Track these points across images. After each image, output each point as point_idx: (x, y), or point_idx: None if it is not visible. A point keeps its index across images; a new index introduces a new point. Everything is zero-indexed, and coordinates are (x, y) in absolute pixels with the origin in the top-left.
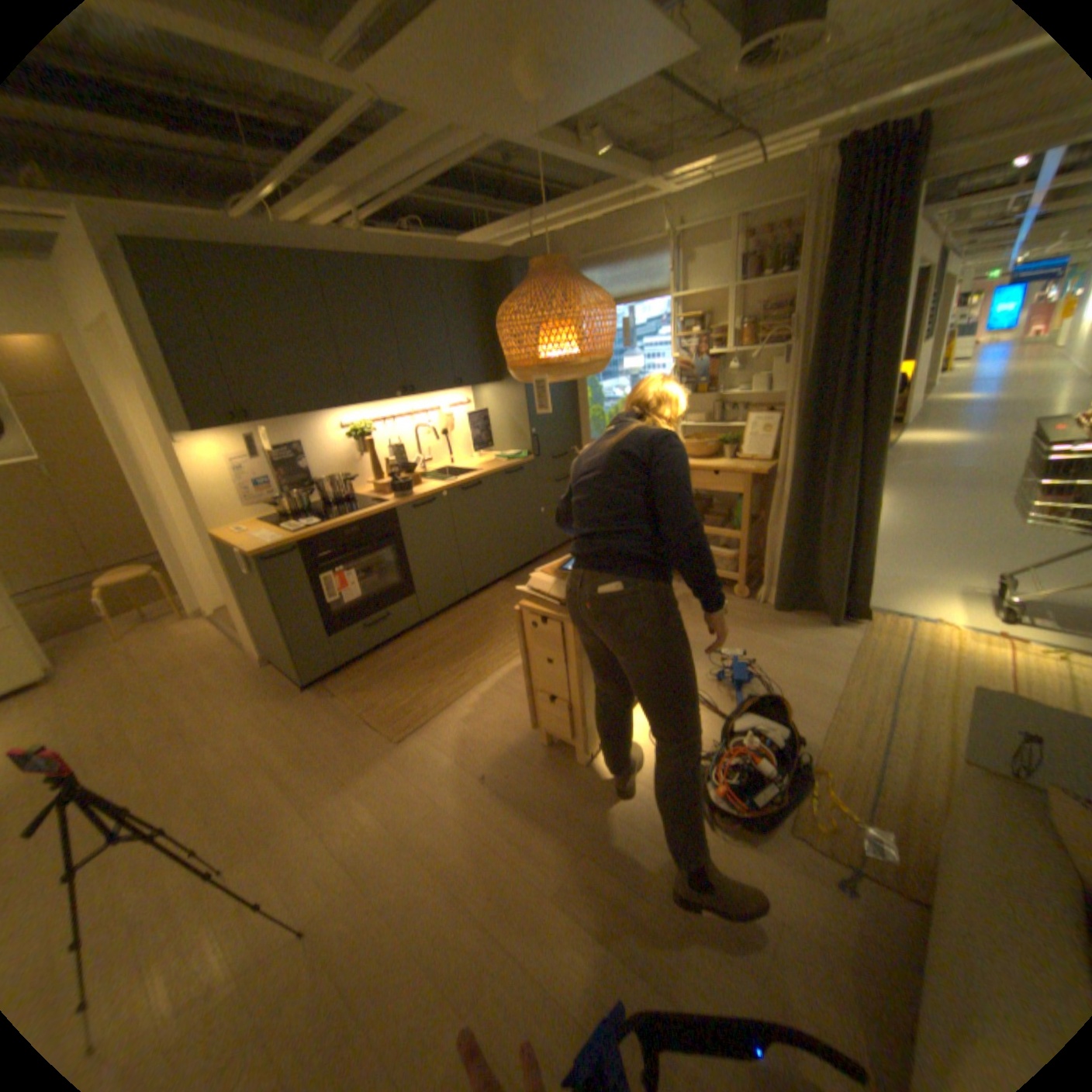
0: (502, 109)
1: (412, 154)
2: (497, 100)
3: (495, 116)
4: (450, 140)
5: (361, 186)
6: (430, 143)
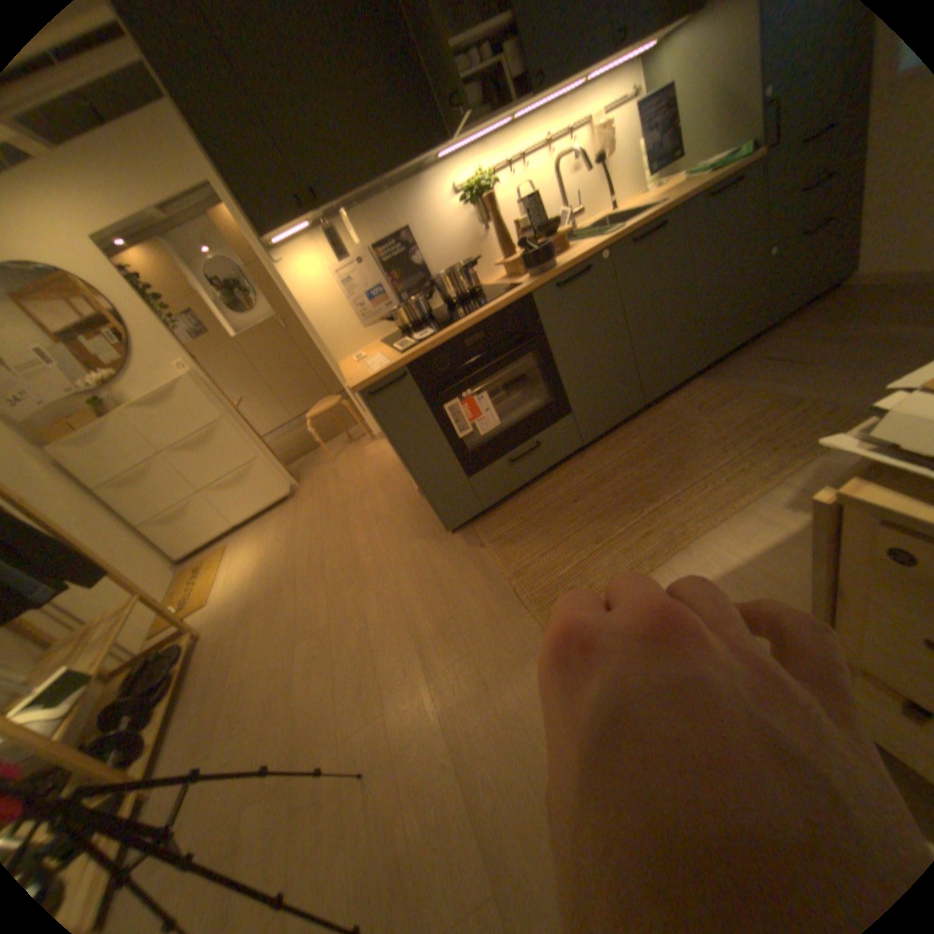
0: None
1: None
2: None
3: None
4: None
5: None
6: None
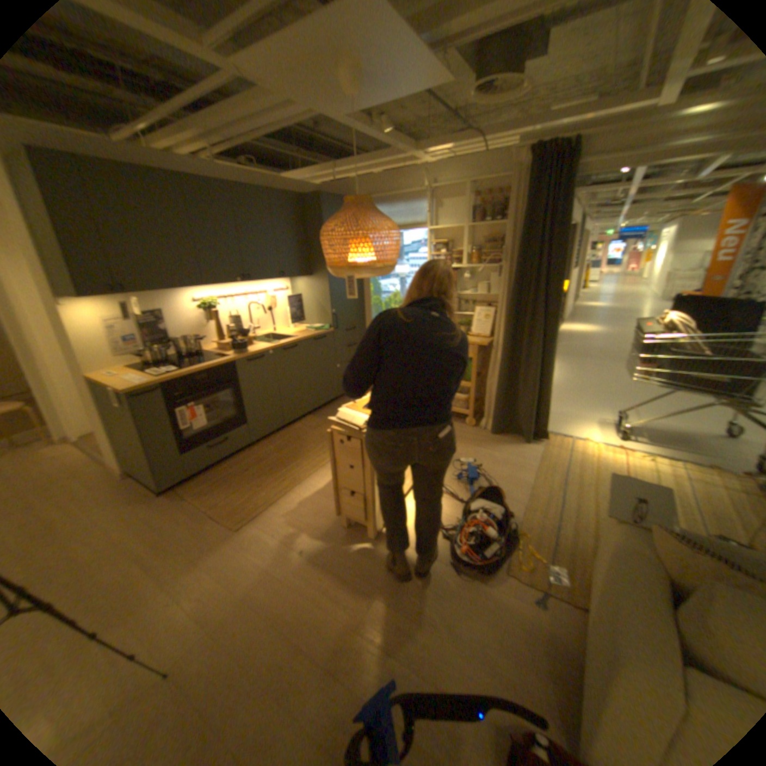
0: (327, 96)
1: (256, 115)
2: (325, 90)
3: (321, 99)
4: (286, 109)
5: (215, 131)
6: (270, 109)
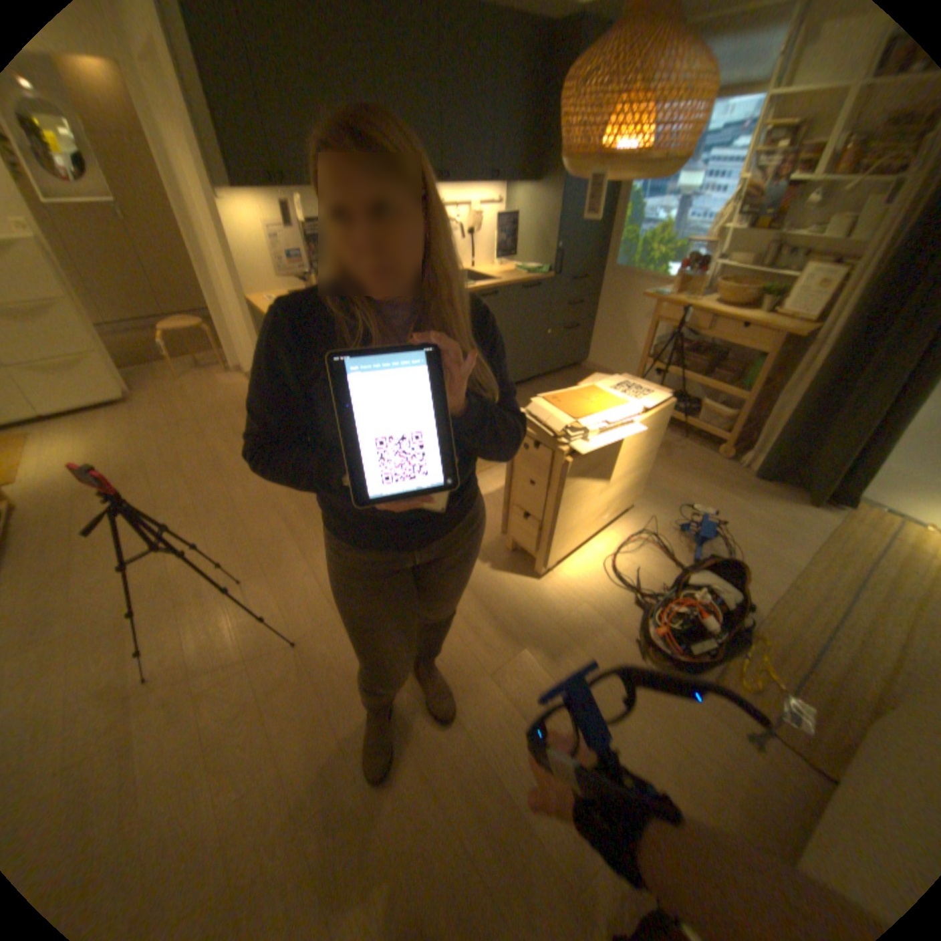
0: None
1: None
2: None
3: None
4: None
5: None
6: None
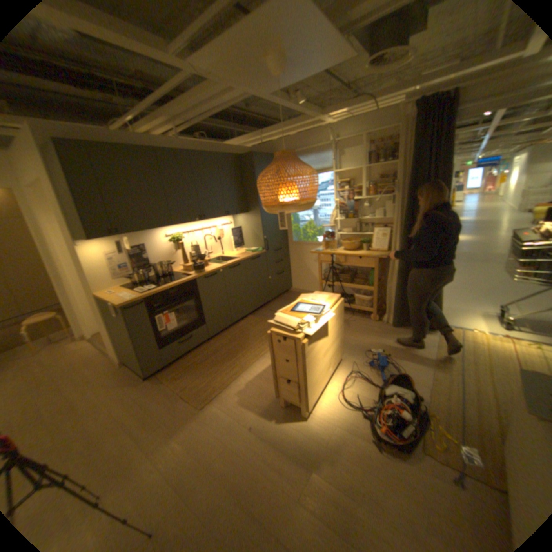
0: (258, 80)
1: (206, 101)
2: (256, 75)
3: (254, 82)
4: (227, 94)
5: (178, 116)
6: (216, 95)
